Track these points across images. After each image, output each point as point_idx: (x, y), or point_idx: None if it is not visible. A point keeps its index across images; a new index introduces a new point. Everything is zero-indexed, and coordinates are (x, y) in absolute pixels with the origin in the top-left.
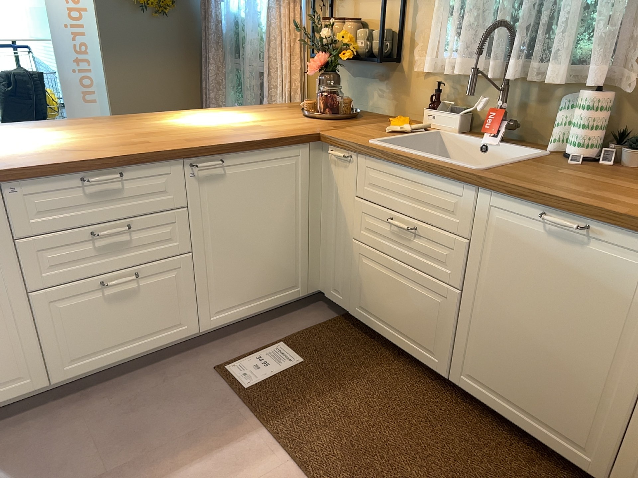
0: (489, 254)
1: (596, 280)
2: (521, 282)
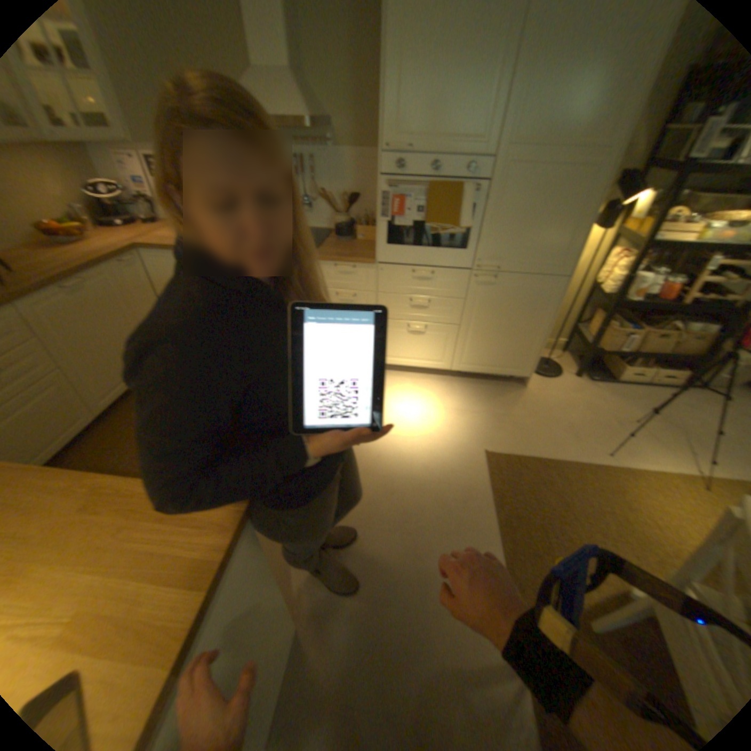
0: (56, 333)
1: (100, 298)
2: (81, 329)
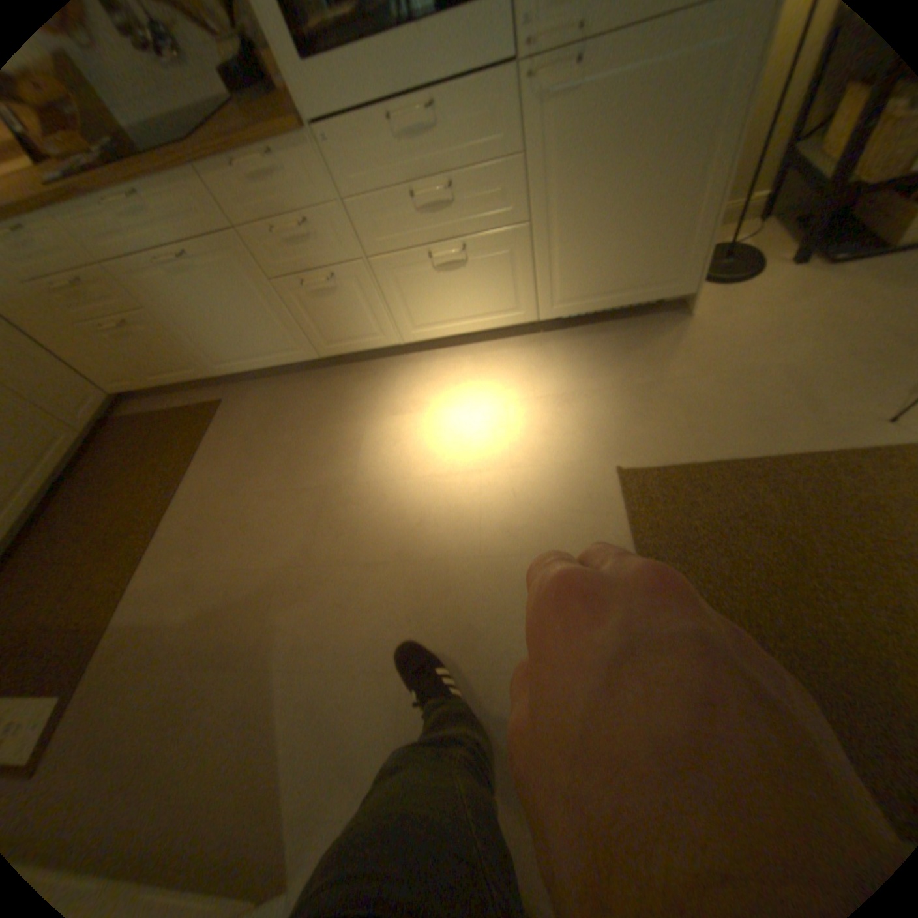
0: None
1: None
2: None
